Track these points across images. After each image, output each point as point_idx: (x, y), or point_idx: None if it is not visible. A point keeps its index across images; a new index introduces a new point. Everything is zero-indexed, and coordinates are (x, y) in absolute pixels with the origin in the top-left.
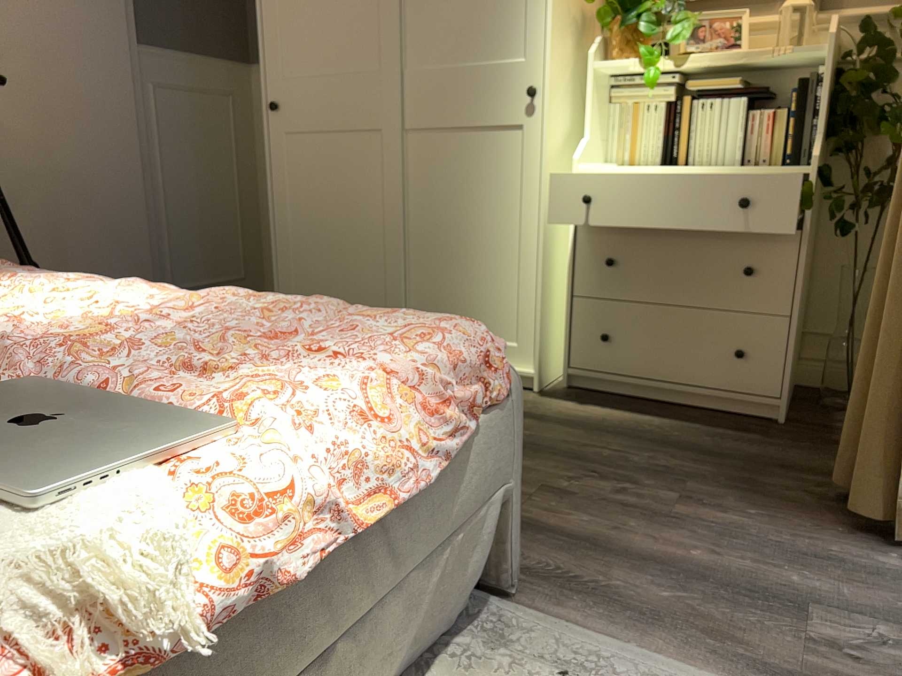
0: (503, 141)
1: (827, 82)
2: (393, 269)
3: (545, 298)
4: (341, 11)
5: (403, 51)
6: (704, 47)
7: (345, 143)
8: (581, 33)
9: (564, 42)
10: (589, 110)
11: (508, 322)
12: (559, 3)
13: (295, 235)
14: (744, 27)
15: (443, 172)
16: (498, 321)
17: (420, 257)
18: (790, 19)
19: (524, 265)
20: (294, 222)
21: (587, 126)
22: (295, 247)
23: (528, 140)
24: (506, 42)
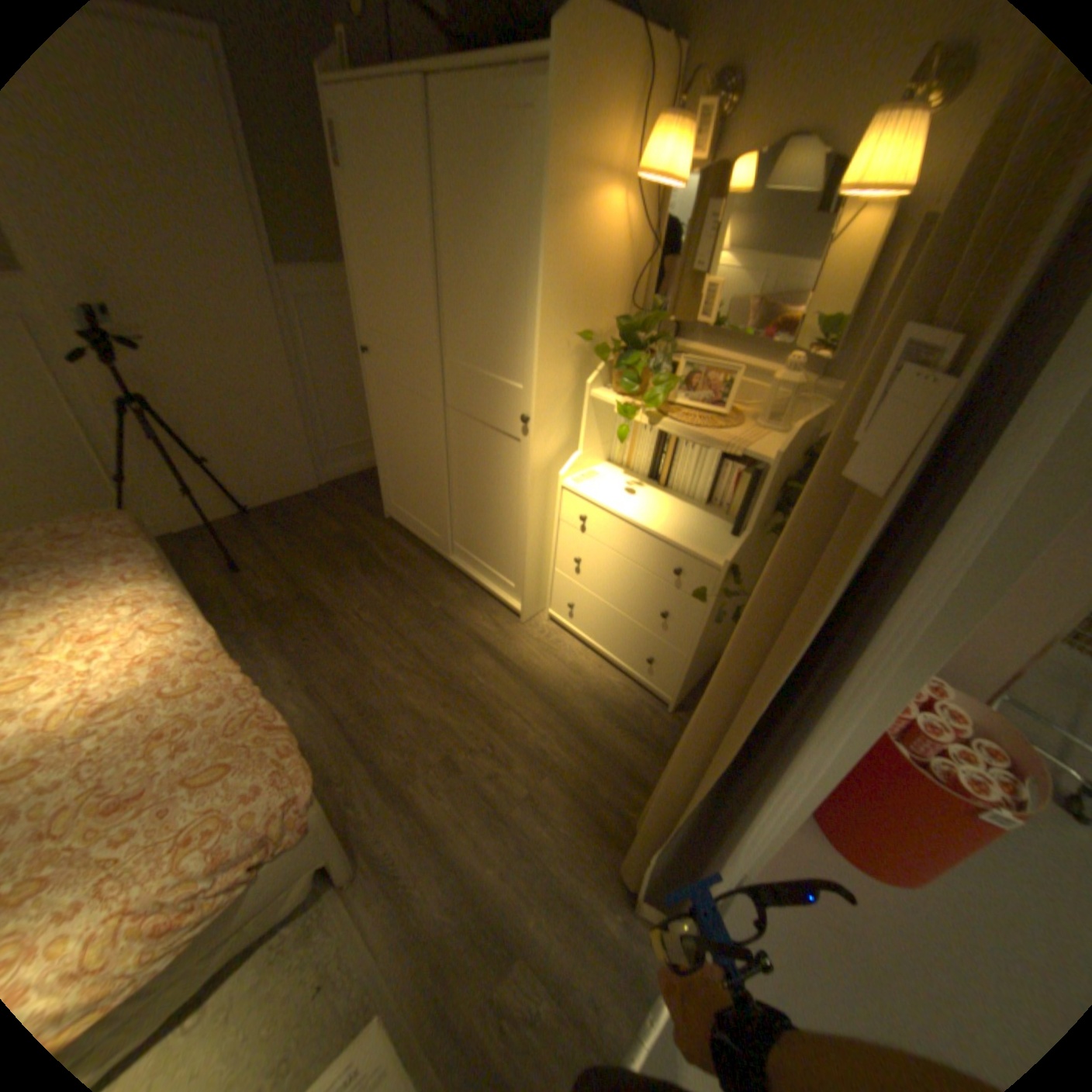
0: (509, 447)
1: (764, 493)
2: (442, 504)
3: (530, 568)
4: (399, 289)
5: (443, 343)
6: (692, 399)
7: (410, 400)
8: (590, 355)
9: (560, 377)
10: (584, 432)
11: (510, 570)
12: (552, 348)
13: (387, 450)
14: (734, 387)
15: (472, 450)
16: (504, 566)
17: (459, 501)
18: (775, 395)
19: (519, 541)
20: (386, 441)
21: (581, 444)
22: (389, 459)
23: (523, 455)
24: (511, 368)
